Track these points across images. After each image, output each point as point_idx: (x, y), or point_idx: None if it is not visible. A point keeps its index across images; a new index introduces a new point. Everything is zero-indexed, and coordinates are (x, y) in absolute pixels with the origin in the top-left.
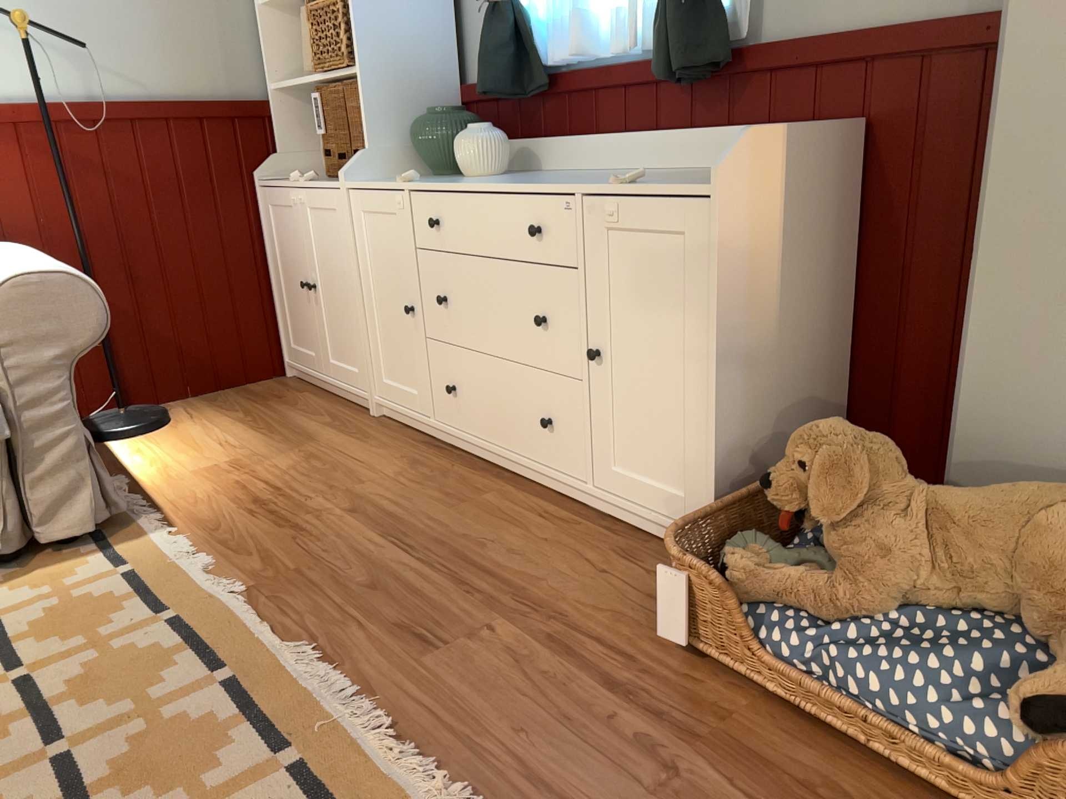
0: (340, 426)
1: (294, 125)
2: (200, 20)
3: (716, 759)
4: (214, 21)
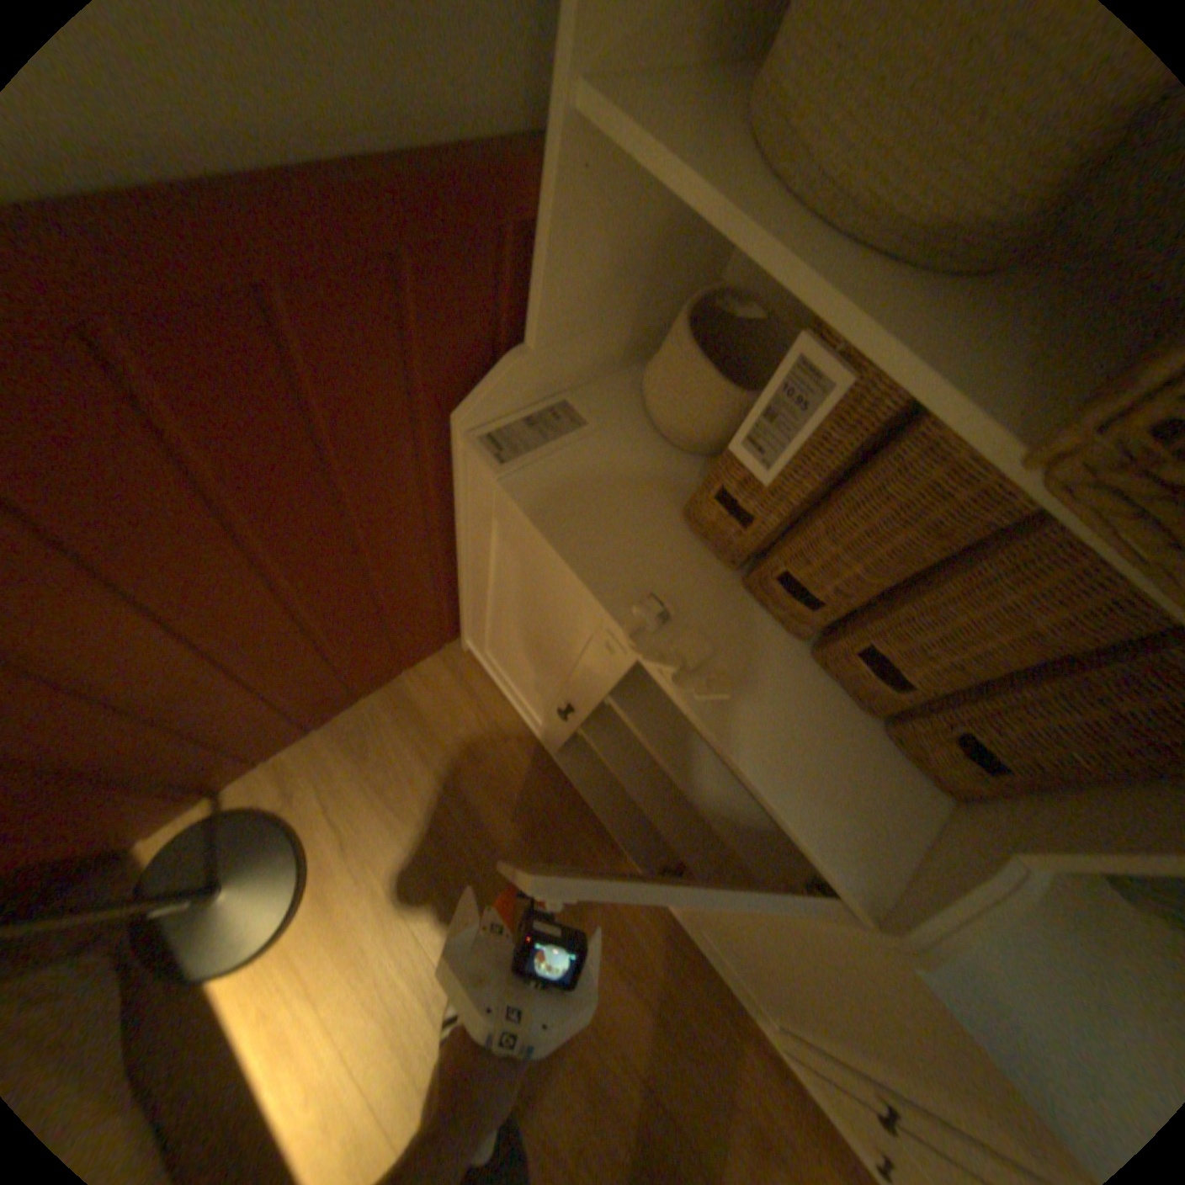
0: (614, 939)
1: (614, 239)
2: None
3: None
4: None
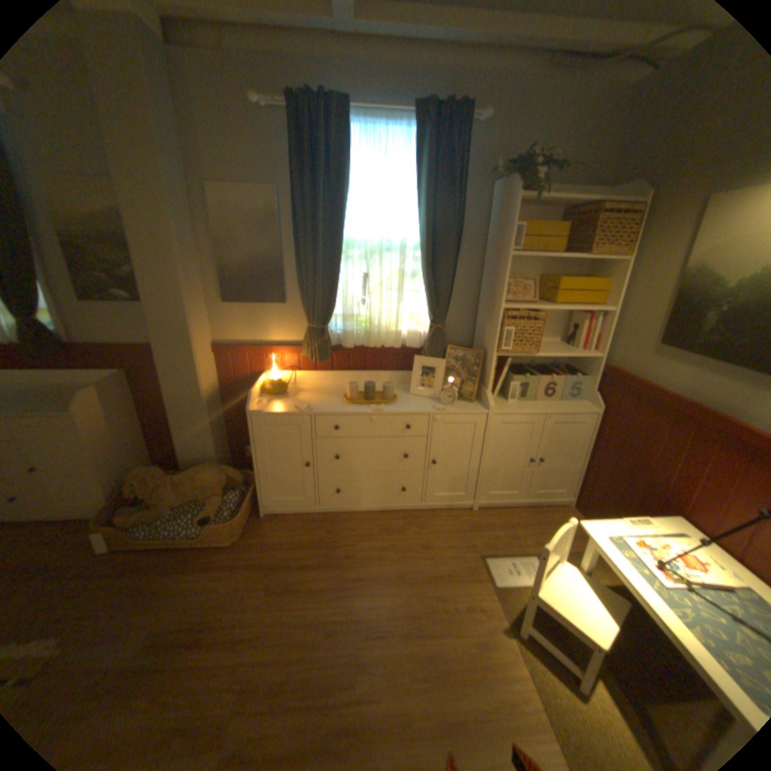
0: None
1: None
2: None
3: (127, 577)
4: None
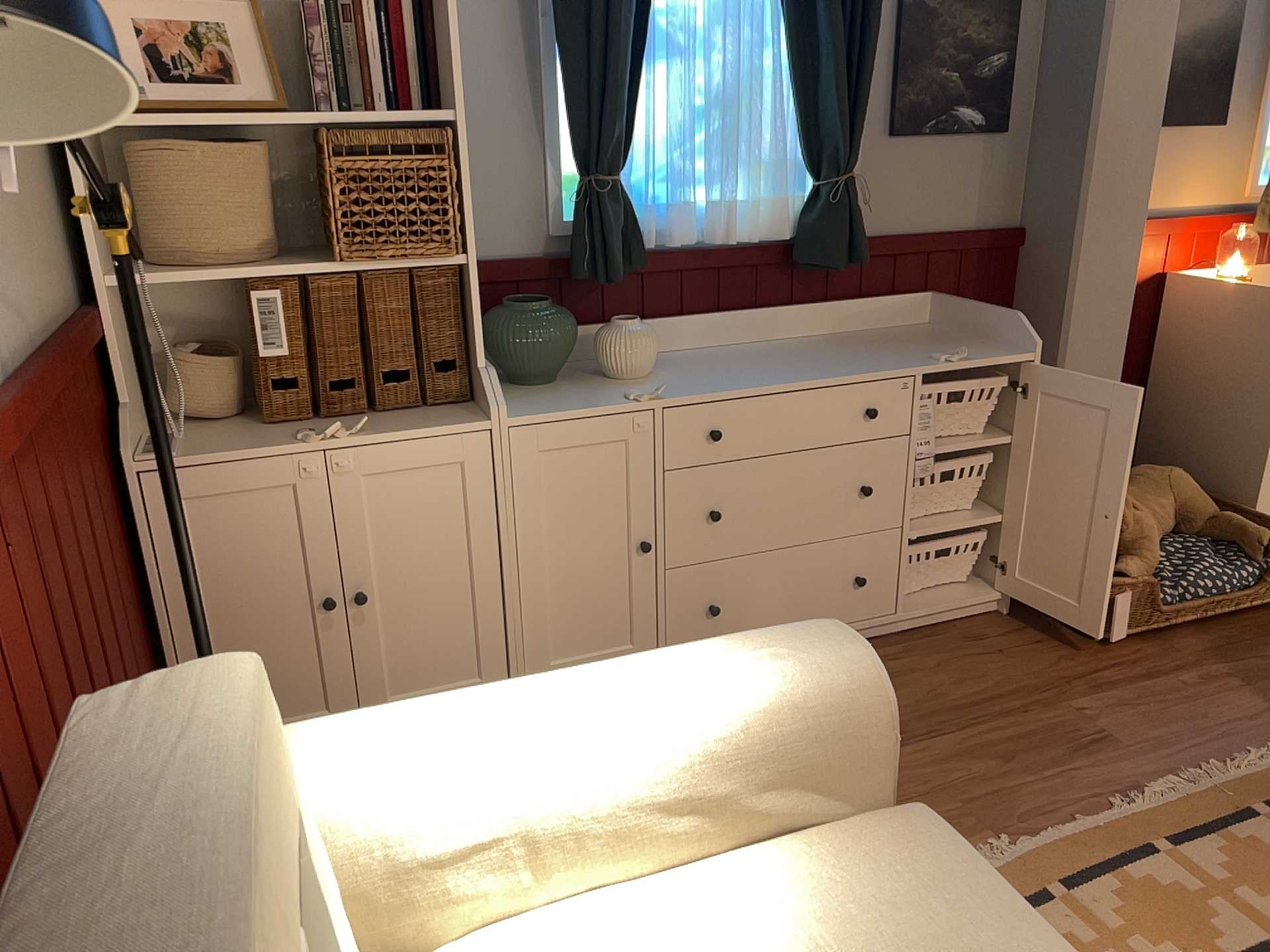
0: None
1: (123, 343)
2: (17, 152)
3: (1214, 663)
4: (25, 152)
